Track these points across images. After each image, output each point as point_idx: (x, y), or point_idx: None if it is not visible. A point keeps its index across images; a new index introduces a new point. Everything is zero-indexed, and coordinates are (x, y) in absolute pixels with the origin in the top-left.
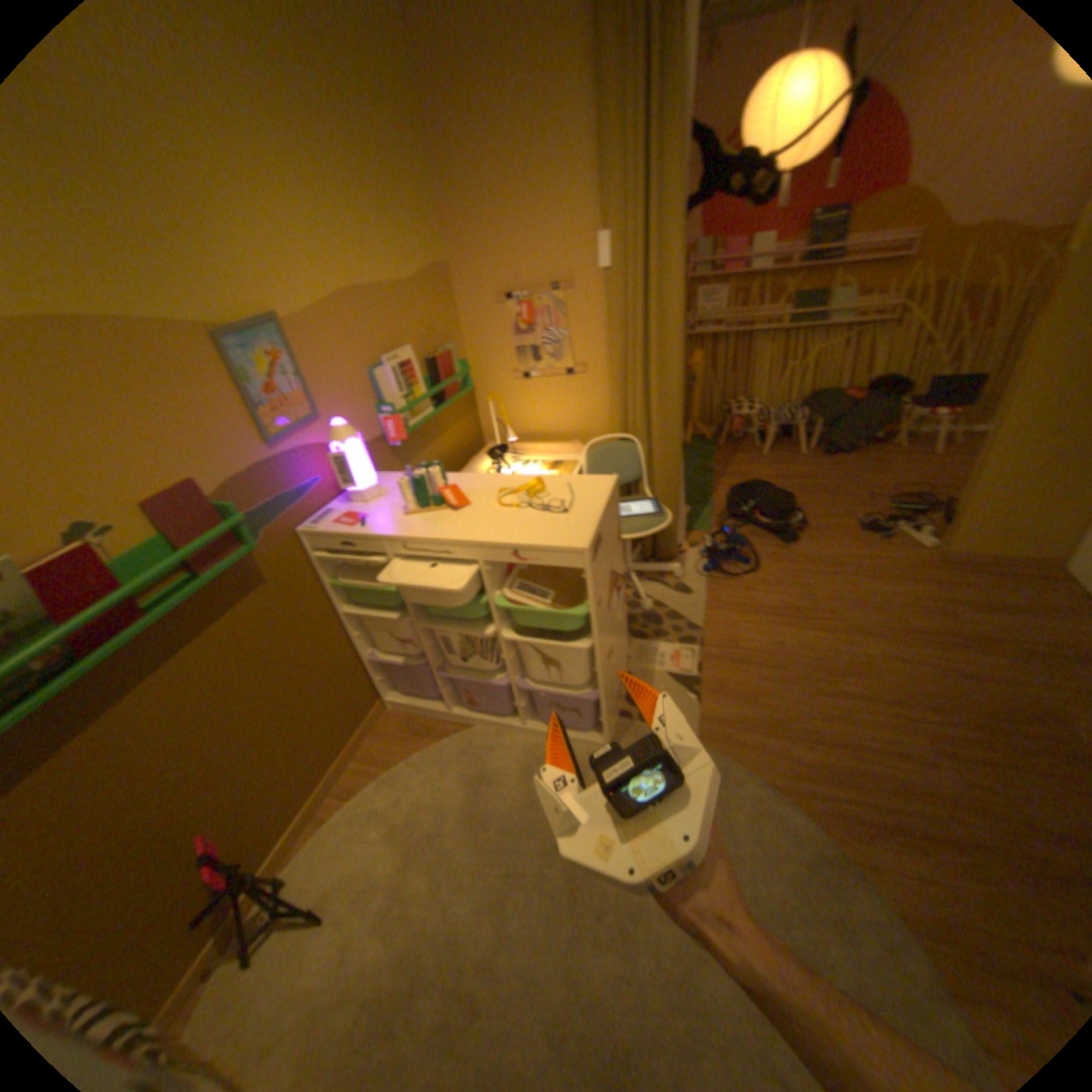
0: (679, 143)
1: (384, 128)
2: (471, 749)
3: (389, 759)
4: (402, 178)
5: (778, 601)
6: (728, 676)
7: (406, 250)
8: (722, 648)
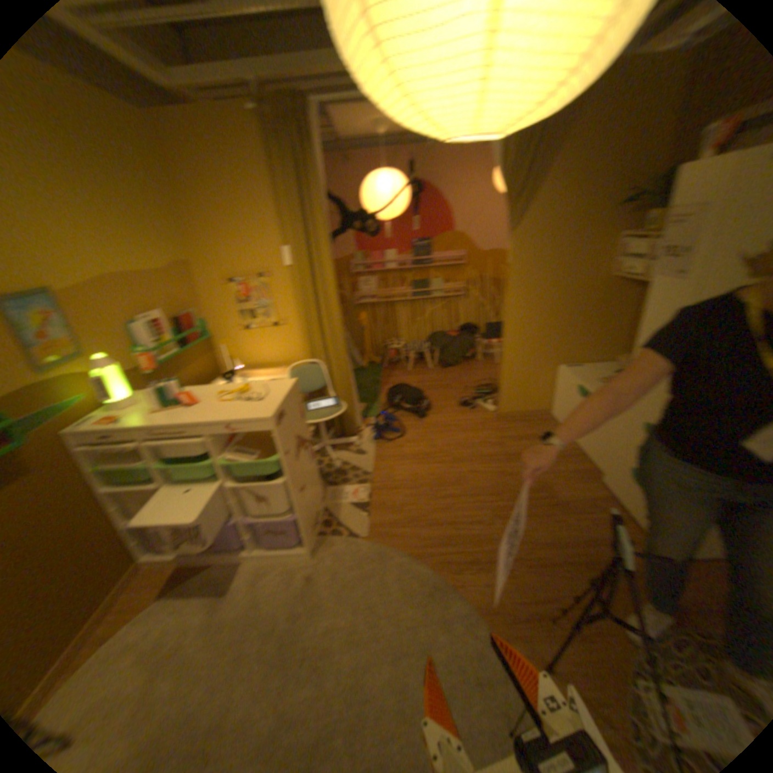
0: (321, 205)
1: (140, 184)
2: (212, 580)
3: (144, 603)
4: (154, 211)
5: (416, 451)
6: (387, 498)
7: (158, 252)
8: (383, 483)
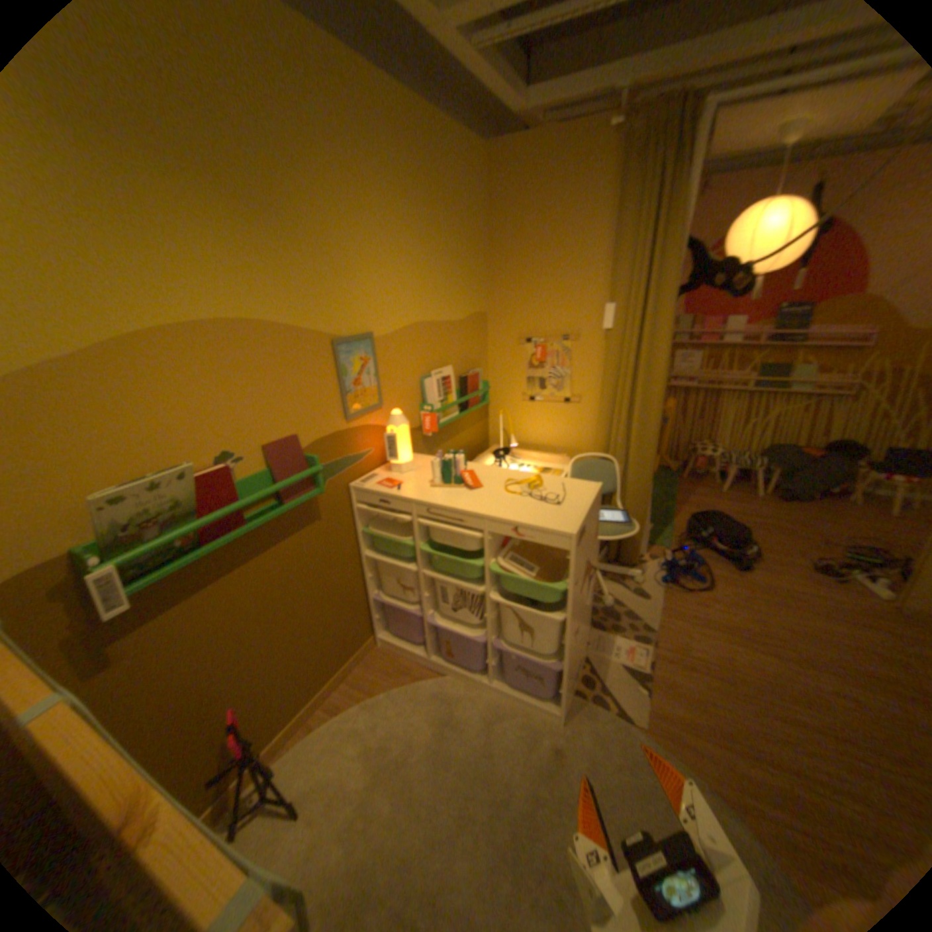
0: (678, 249)
1: (464, 224)
2: (443, 694)
3: (373, 687)
4: (469, 254)
5: (732, 621)
6: (680, 680)
7: (462, 301)
8: (676, 653)
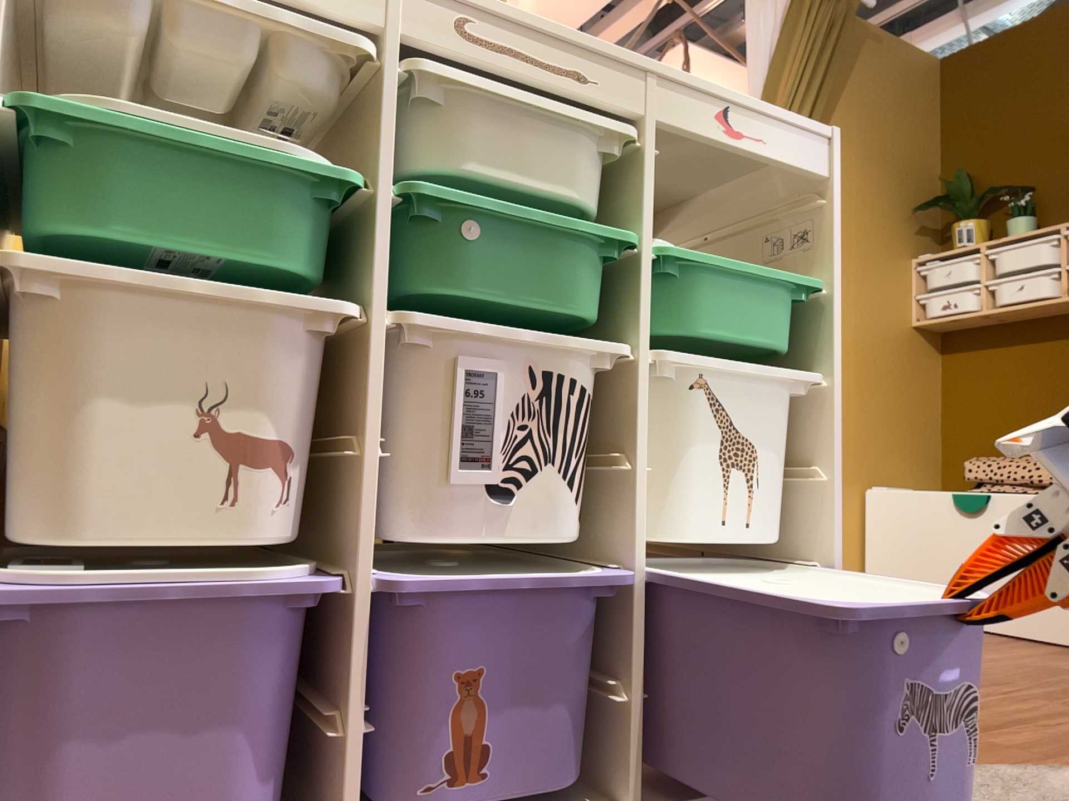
0: None
1: None
2: None
3: None
4: None
5: None
6: None
7: None
8: None
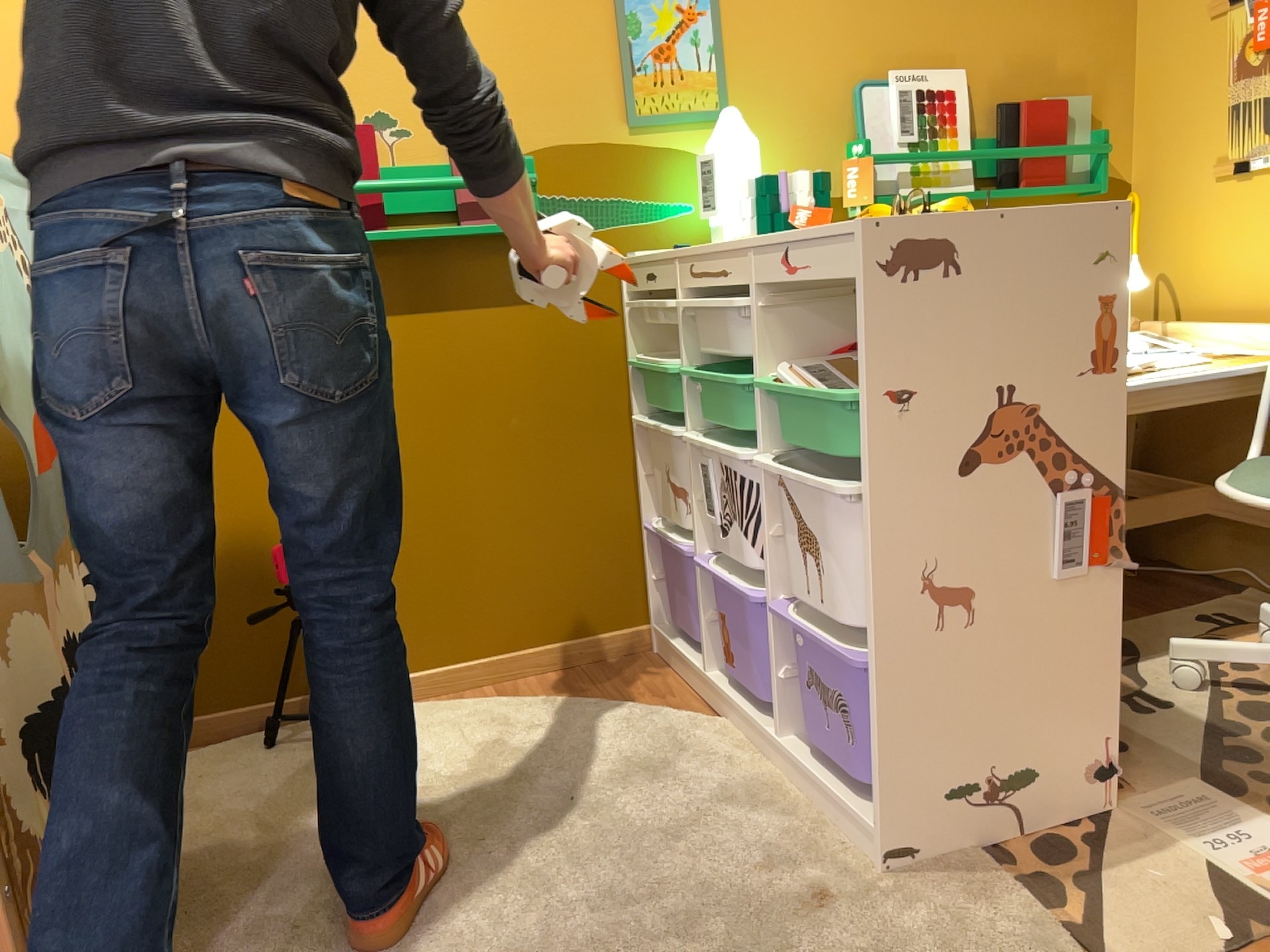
0: None
1: None
2: (685, 738)
3: (588, 693)
4: None
5: None
6: None
7: None
8: None
